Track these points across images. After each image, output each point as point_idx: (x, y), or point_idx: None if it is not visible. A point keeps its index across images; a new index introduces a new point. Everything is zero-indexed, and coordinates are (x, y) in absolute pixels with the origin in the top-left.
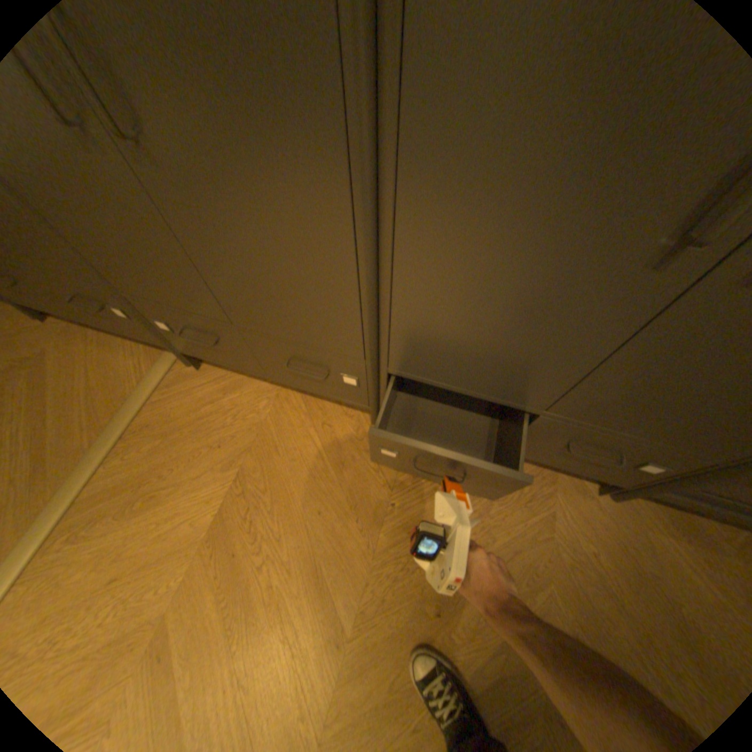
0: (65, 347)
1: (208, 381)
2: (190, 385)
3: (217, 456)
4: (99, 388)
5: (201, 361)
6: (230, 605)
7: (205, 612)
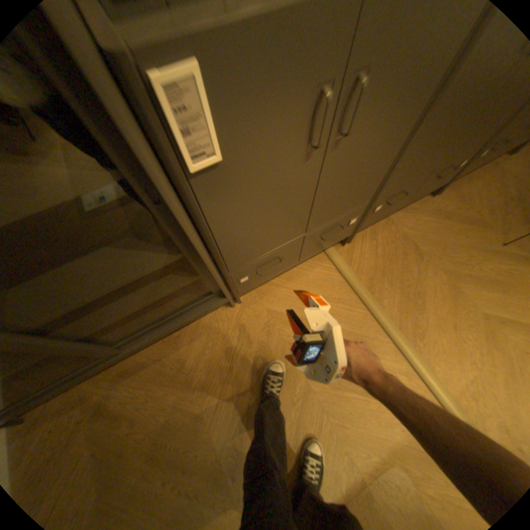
0: (275, 297)
1: (361, 242)
2: (357, 250)
3: (411, 258)
4: (326, 291)
5: (344, 239)
6: (492, 286)
7: (490, 296)
